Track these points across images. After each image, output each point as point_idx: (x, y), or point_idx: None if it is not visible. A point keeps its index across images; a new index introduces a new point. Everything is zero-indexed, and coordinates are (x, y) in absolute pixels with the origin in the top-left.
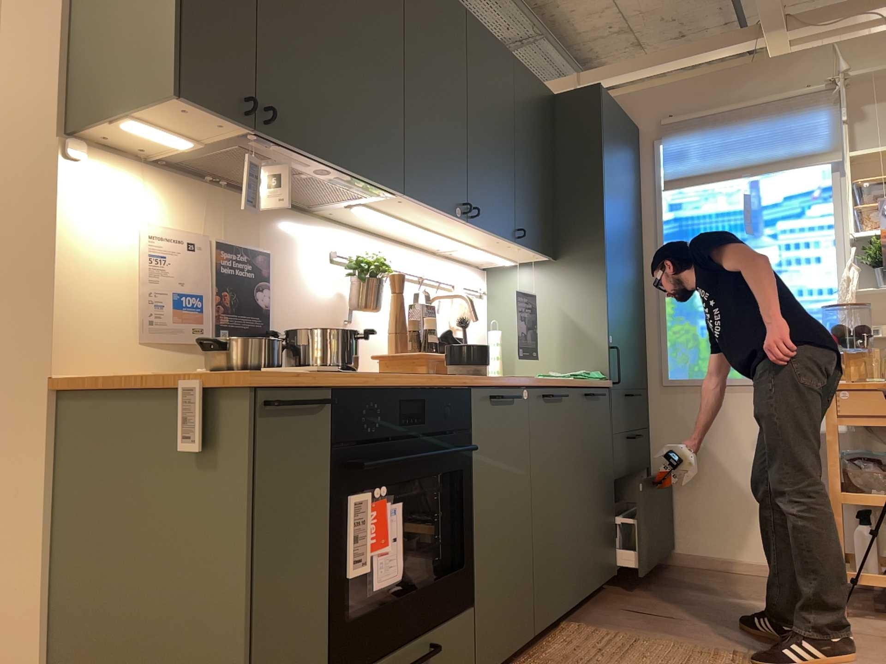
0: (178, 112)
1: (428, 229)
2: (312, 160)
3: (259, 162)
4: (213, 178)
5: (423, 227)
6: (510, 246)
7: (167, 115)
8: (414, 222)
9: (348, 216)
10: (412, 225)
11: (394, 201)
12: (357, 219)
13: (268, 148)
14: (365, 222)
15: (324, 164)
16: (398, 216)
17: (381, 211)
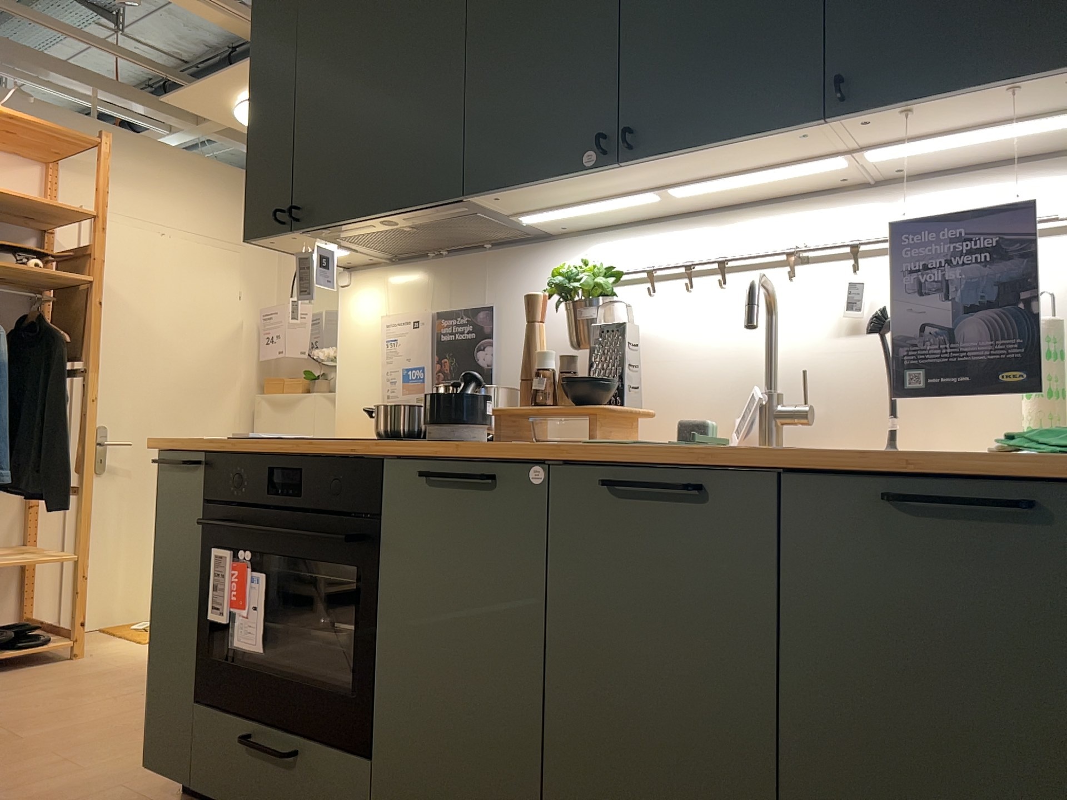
0: (276, 244)
1: (659, 188)
2: (355, 223)
3: (309, 254)
4: (430, 252)
5: (641, 192)
6: (877, 124)
7: (286, 247)
8: (617, 195)
9: (590, 220)
10: (624, 199)
11: (506, 200)
12: (606, 217)
13: (331, 233)
14: (624, 214)
15: (367, 220)
16: (578, 202)
17: (547, 209)
